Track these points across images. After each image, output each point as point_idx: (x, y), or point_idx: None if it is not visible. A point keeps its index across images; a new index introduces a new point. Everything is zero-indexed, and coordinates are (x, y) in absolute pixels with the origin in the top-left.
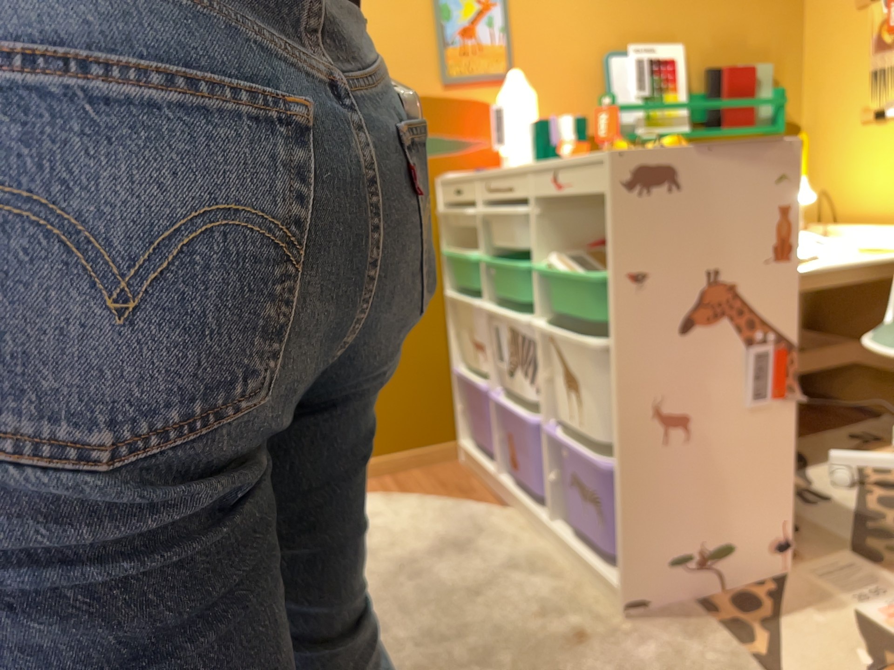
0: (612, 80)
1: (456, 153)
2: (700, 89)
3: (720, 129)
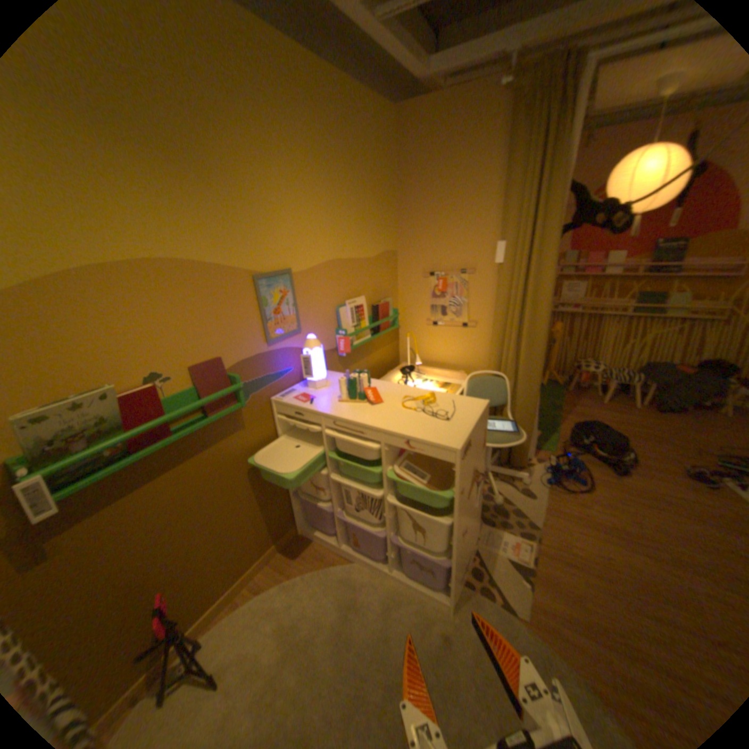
0: (341, 320)
1: (278, 380)
2: (370, 314)
3: (379, 332)
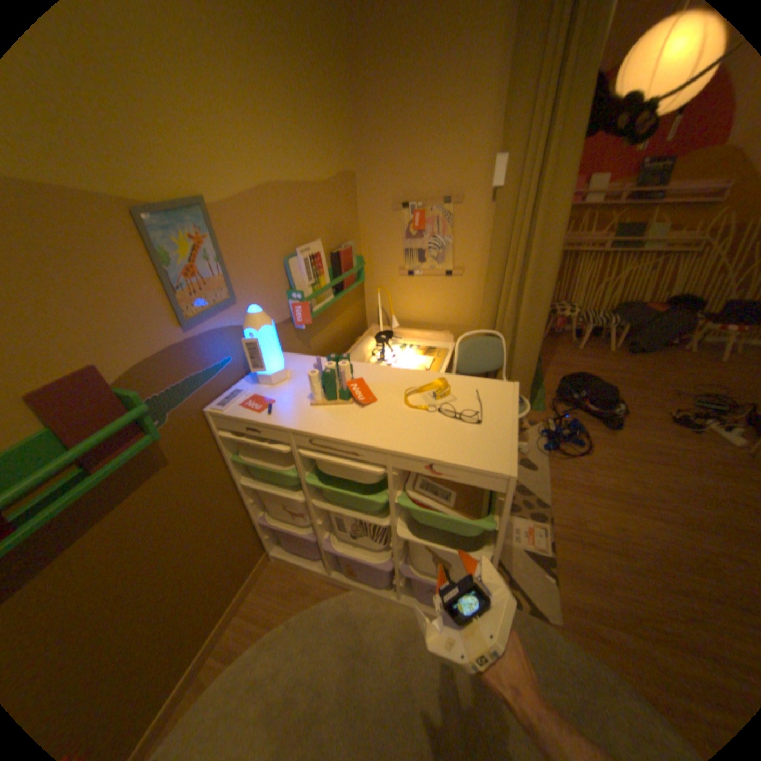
0: (293, 277)
1: (211, 380)
2: (329, 265)
3: (343, 289)
